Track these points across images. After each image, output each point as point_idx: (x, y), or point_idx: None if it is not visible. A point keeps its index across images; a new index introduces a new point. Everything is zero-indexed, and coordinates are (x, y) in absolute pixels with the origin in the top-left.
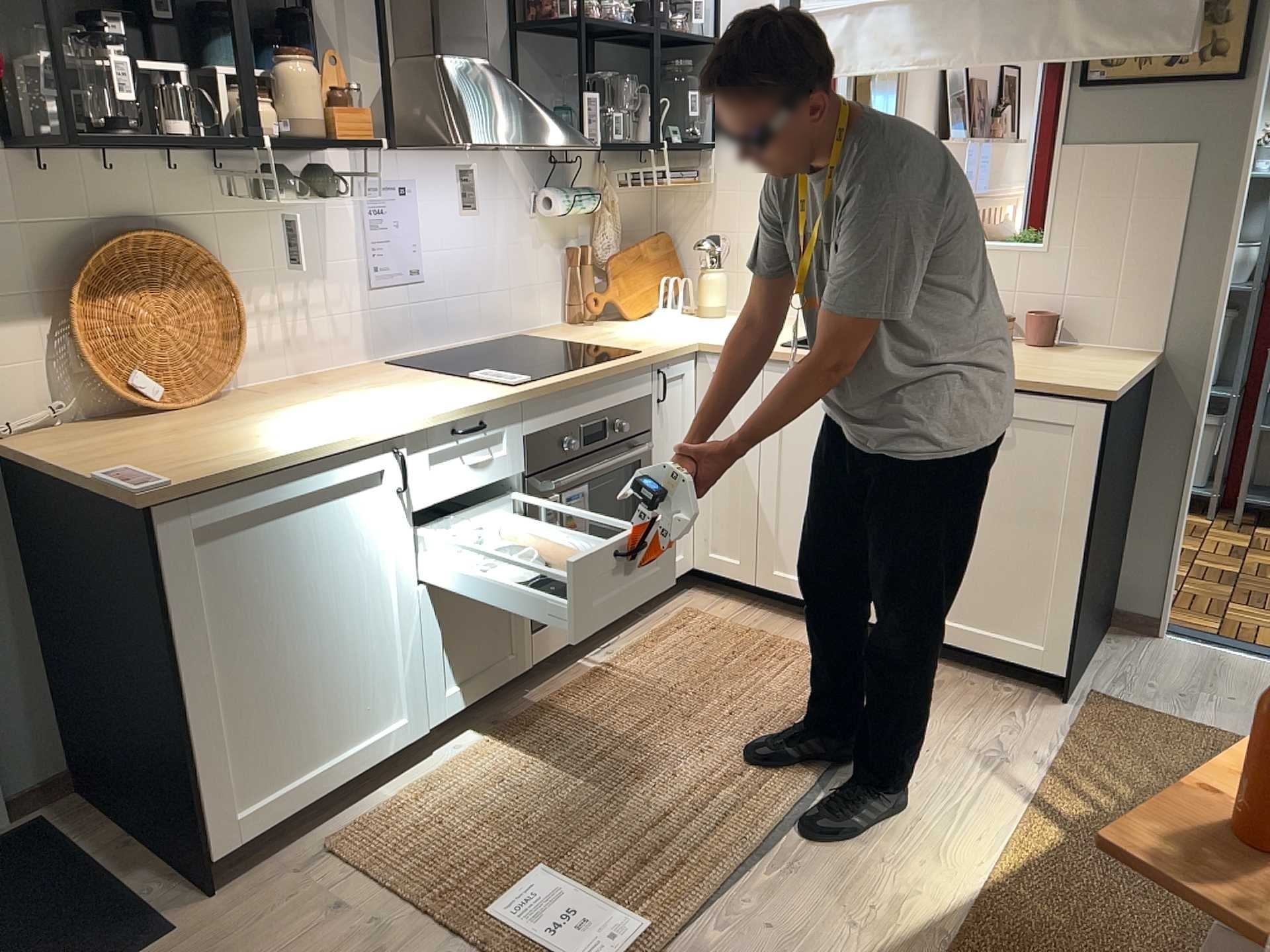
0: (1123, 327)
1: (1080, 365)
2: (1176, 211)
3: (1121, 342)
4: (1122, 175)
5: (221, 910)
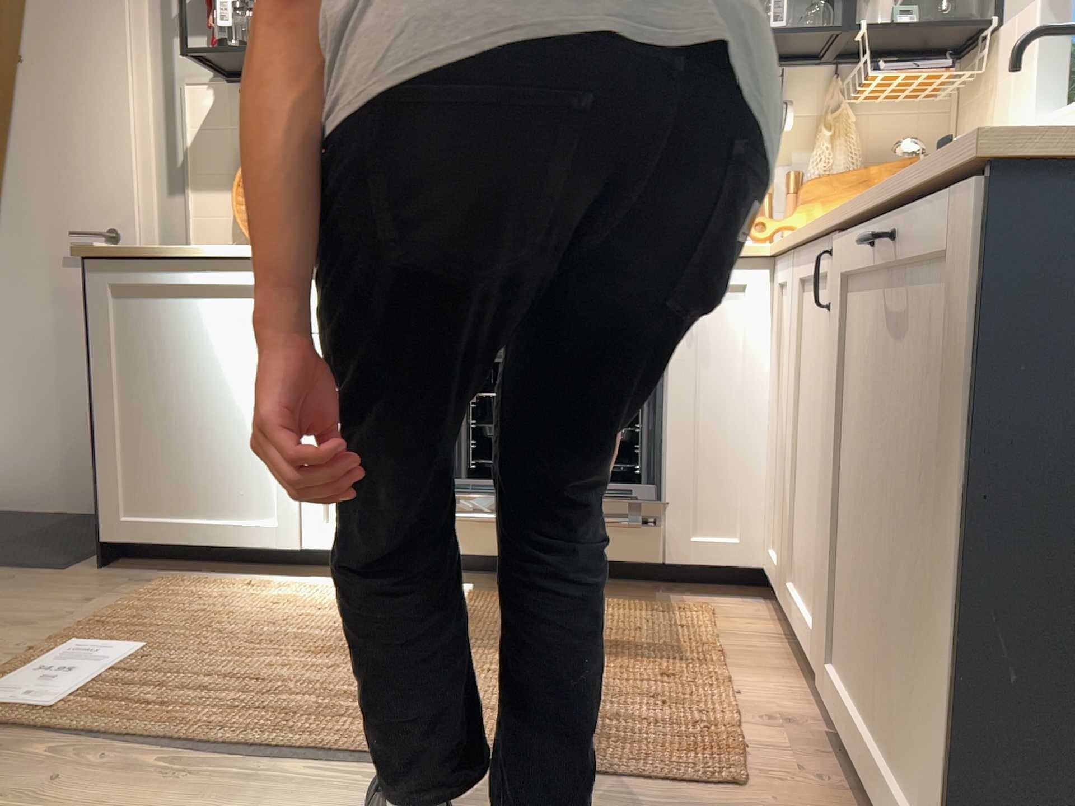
0: None
1: None
2: None
3: None
4: None
5: (84, 574)
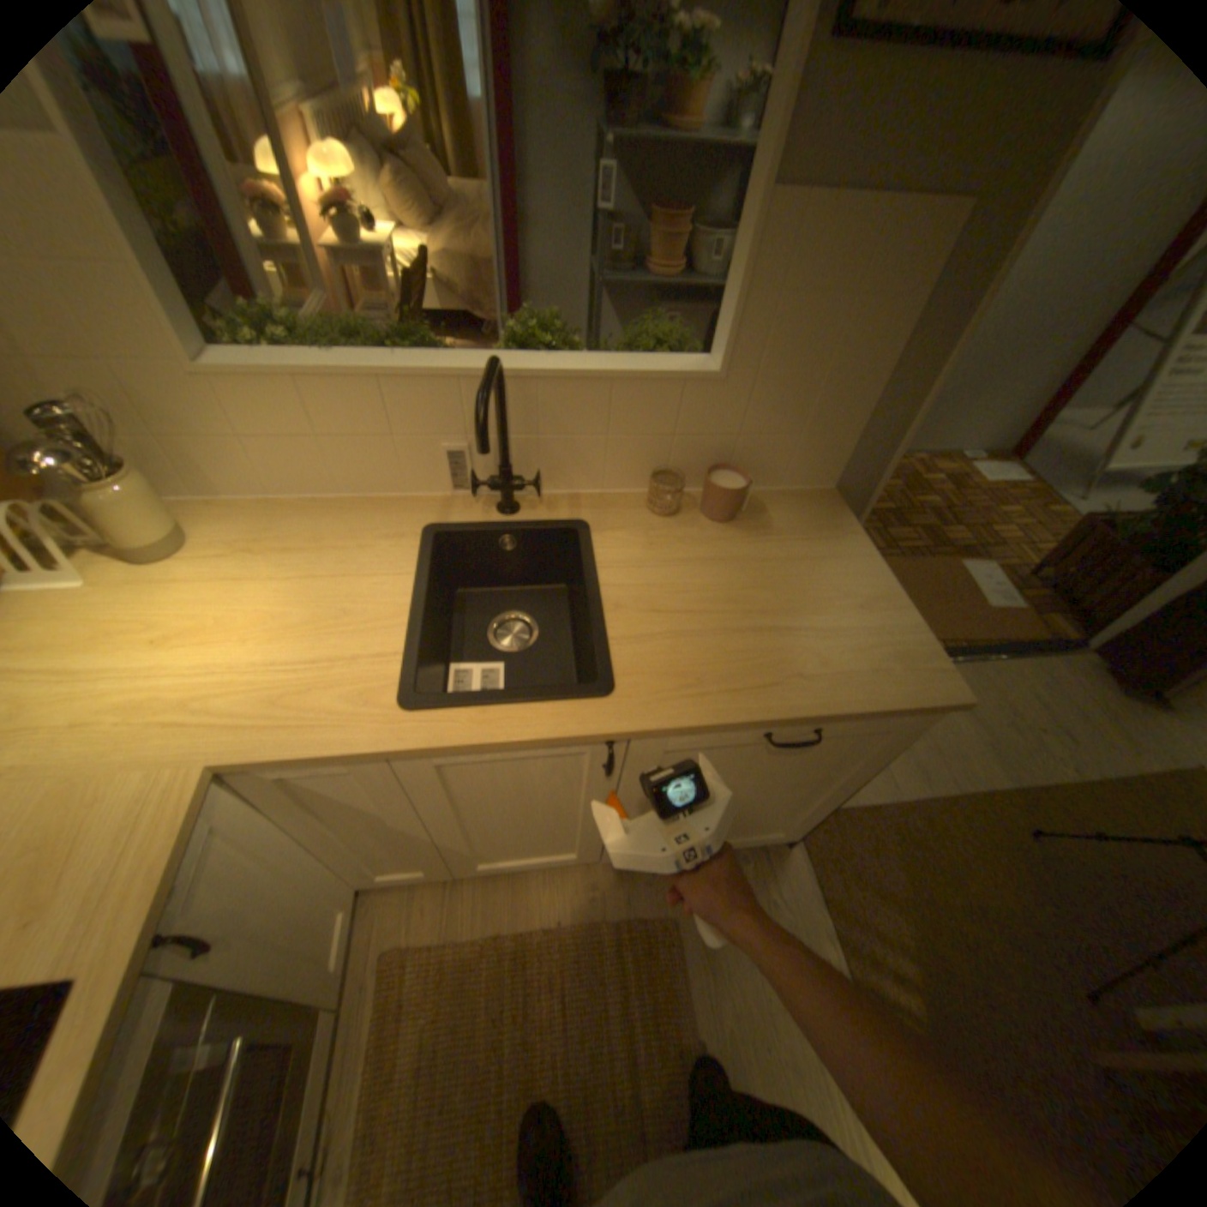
0: (796, 467)
1: (825, 587)
2: (902, 316)
3: (790, 483)
4: (849, 254)
5: None
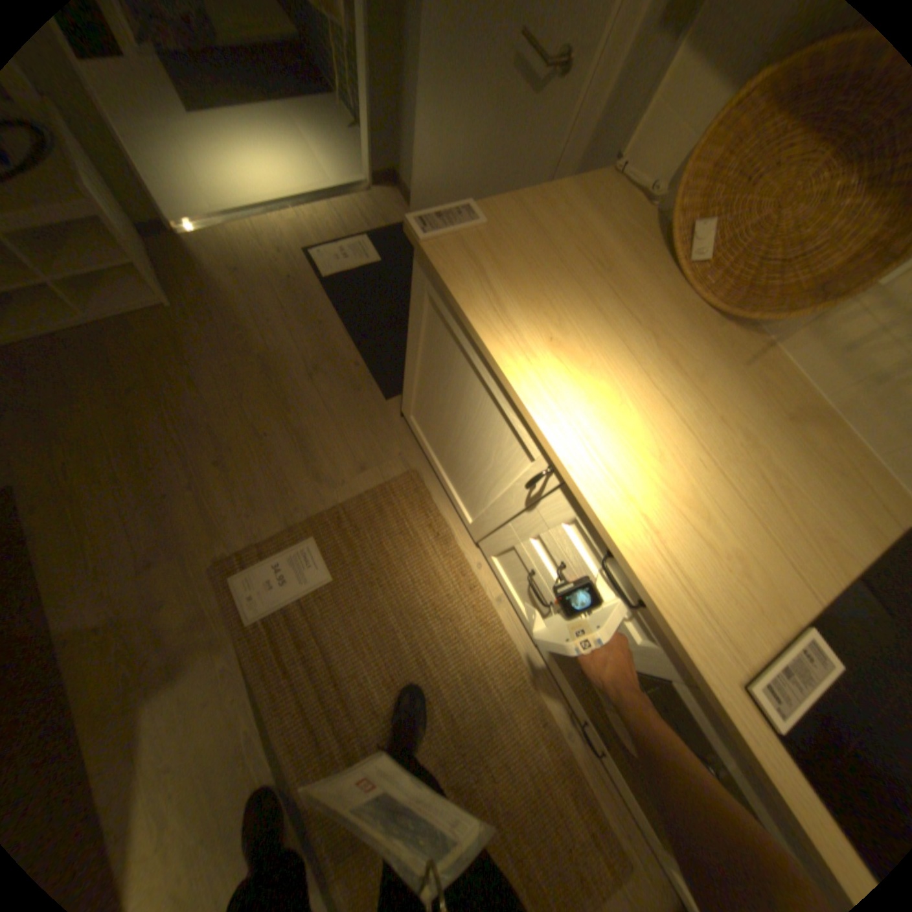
0: None
1: None
2: None
3: None
4: None
5: (390, 420)
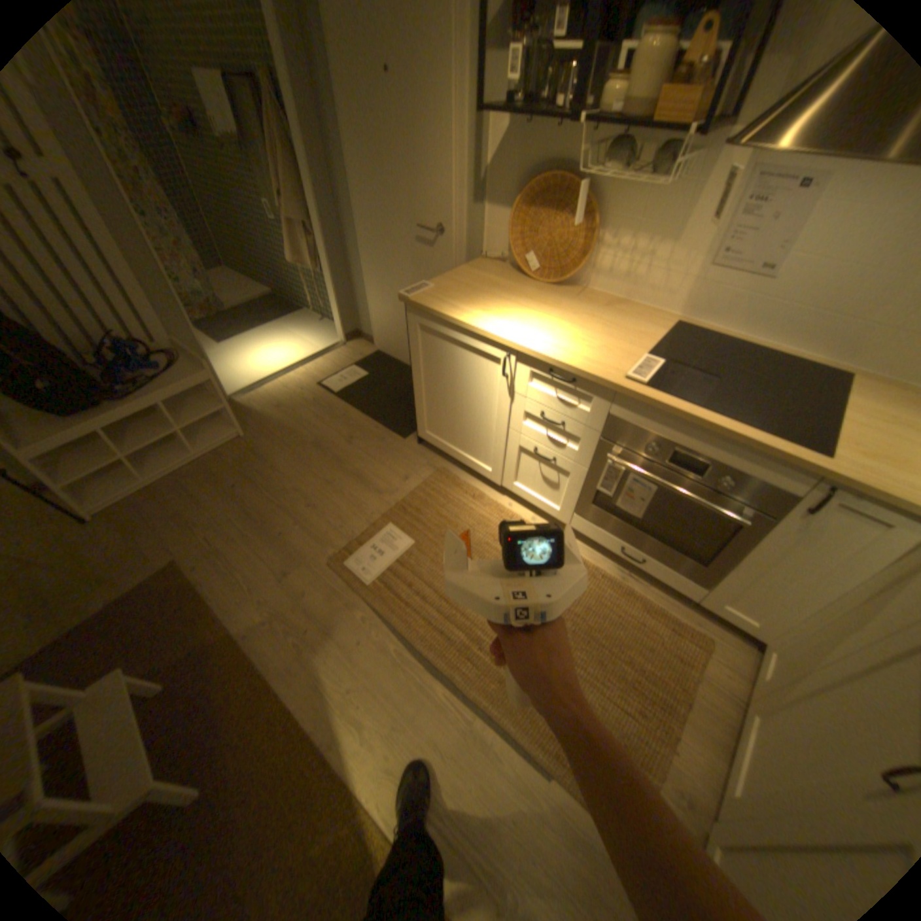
0: None
1: None
2: None
3: None
4: None
5: (412, 448)
